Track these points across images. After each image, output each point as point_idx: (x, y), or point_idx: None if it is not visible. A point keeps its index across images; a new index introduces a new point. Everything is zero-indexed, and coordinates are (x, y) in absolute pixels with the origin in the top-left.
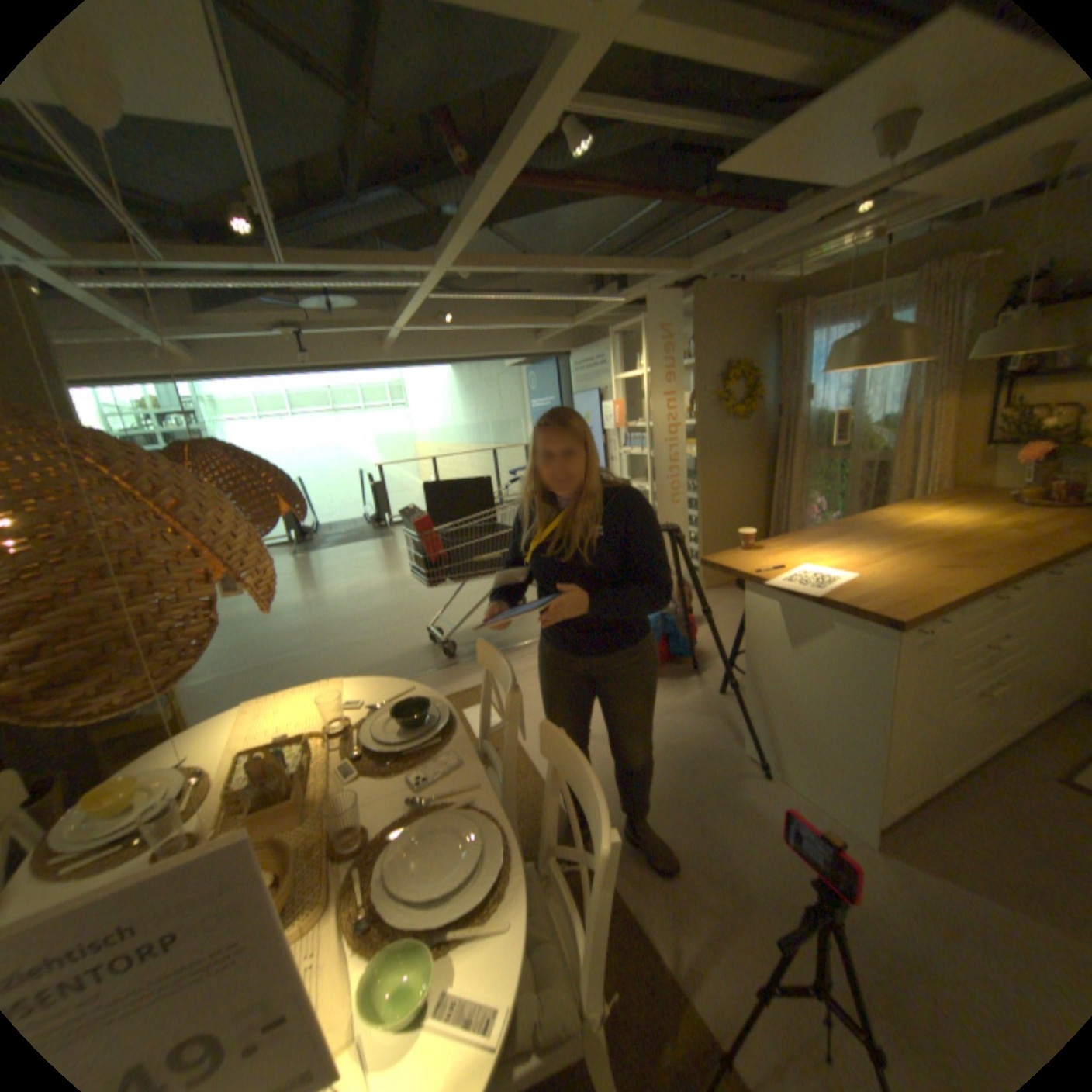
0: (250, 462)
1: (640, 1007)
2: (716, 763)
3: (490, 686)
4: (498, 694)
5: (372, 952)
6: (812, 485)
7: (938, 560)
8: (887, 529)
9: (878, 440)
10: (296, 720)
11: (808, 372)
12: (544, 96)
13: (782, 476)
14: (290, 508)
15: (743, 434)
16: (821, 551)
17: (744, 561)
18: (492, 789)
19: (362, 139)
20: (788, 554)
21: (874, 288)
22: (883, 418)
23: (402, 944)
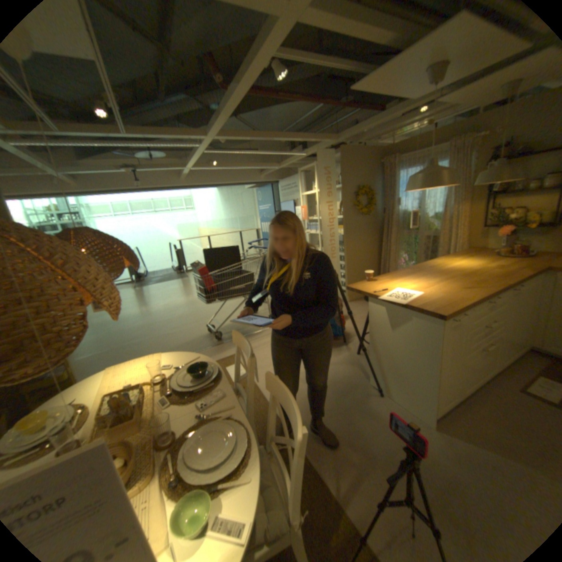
0: (107, 239)
1: (319, 516)
2: (355, 389)
3: (239, 354)
4: (243, 359)
5: (178, 498)
6: (400, 248)
7: (461, 284)
8: (437, 269)
9: (432, 225)
10: (136, 376)
11: (397, 191)
12: (261, 48)
13: (386, 243)
14: (130, 263)
15: (366, 222)
16: (405, 281)
17: (368, 287)
18: (241, 408)
19: (166, 68)
20: (389, 283)
21: (428, 149)
22: (434, 214)
23: (194, 493)
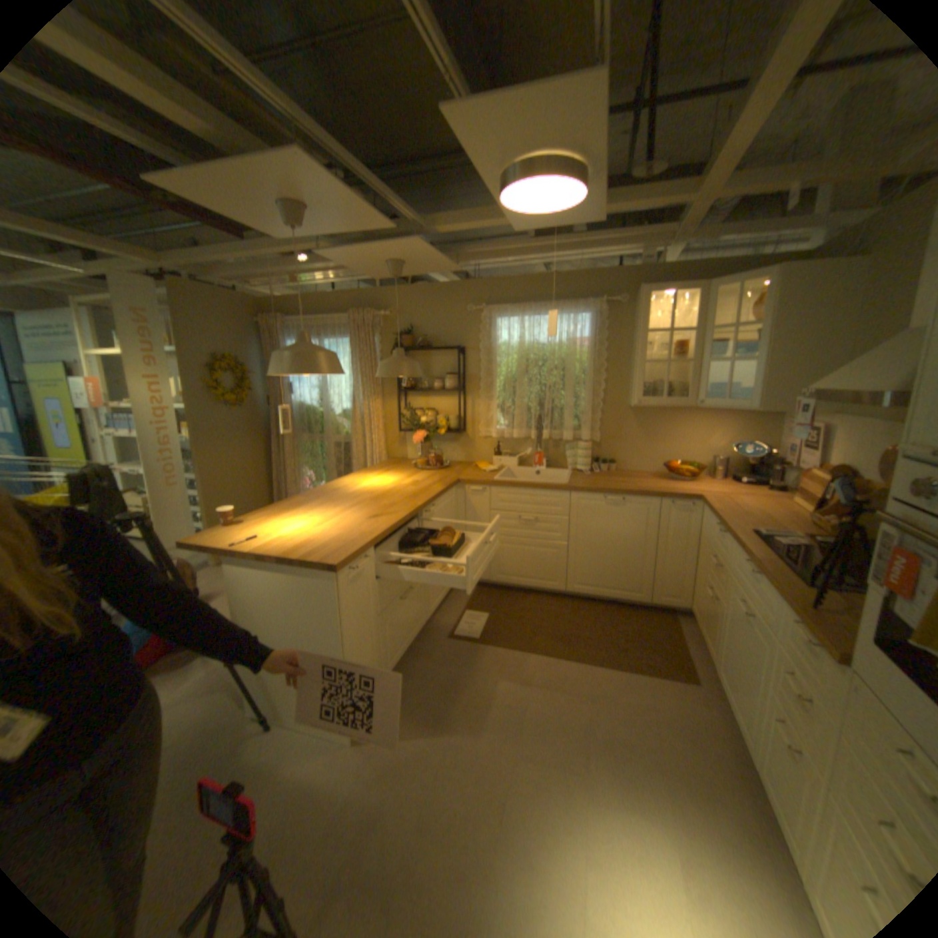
0: None
1: None
2: (215, 741)
3: None
4: None
5: None
6: (302, 462)
7: (367, 513)
8: (342, 494)
9: (342, 428)
10: None
11: None
12: None
13: (278, 455)
14: None
15: (238, 419)
16: (291, 518)
17: (222, 538)
18: None
19: None
20: (264, 524)
21: (324, 318)
22: (343, 412)
23: None
